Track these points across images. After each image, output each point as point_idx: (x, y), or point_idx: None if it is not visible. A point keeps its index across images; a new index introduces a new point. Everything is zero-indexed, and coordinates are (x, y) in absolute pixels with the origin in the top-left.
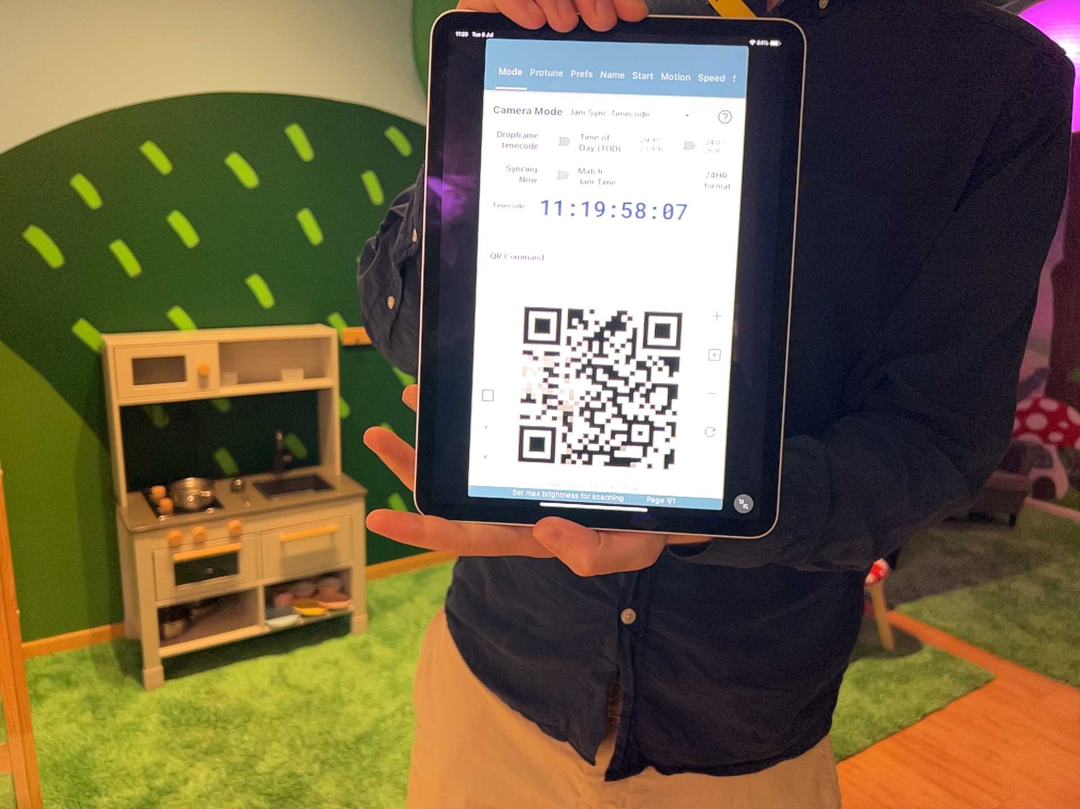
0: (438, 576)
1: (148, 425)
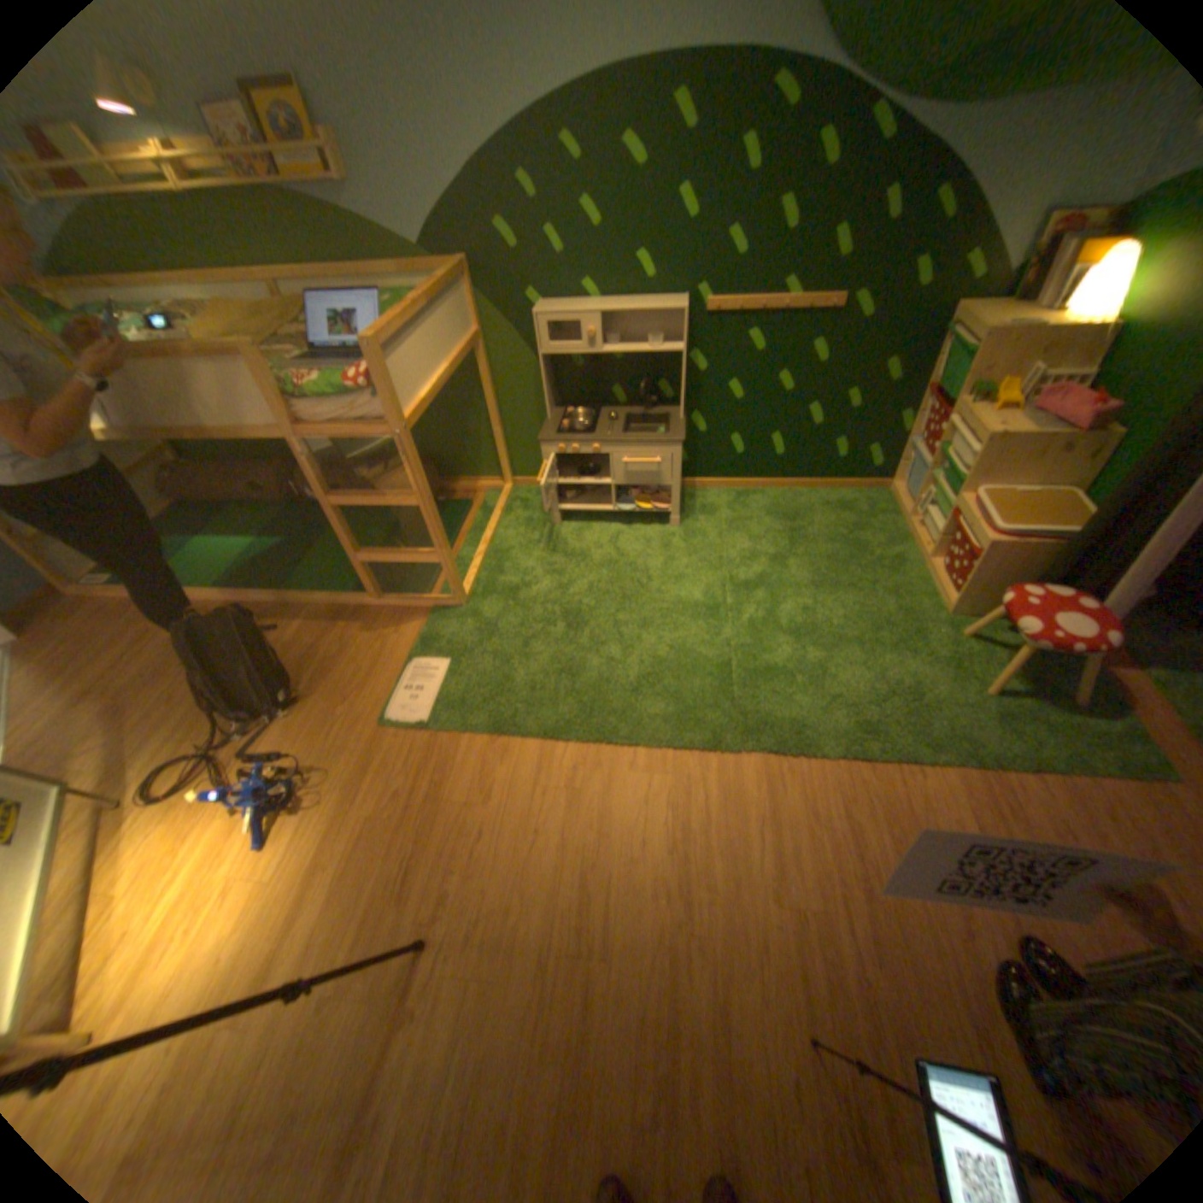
0: (752, 499)
1: (569, 367)
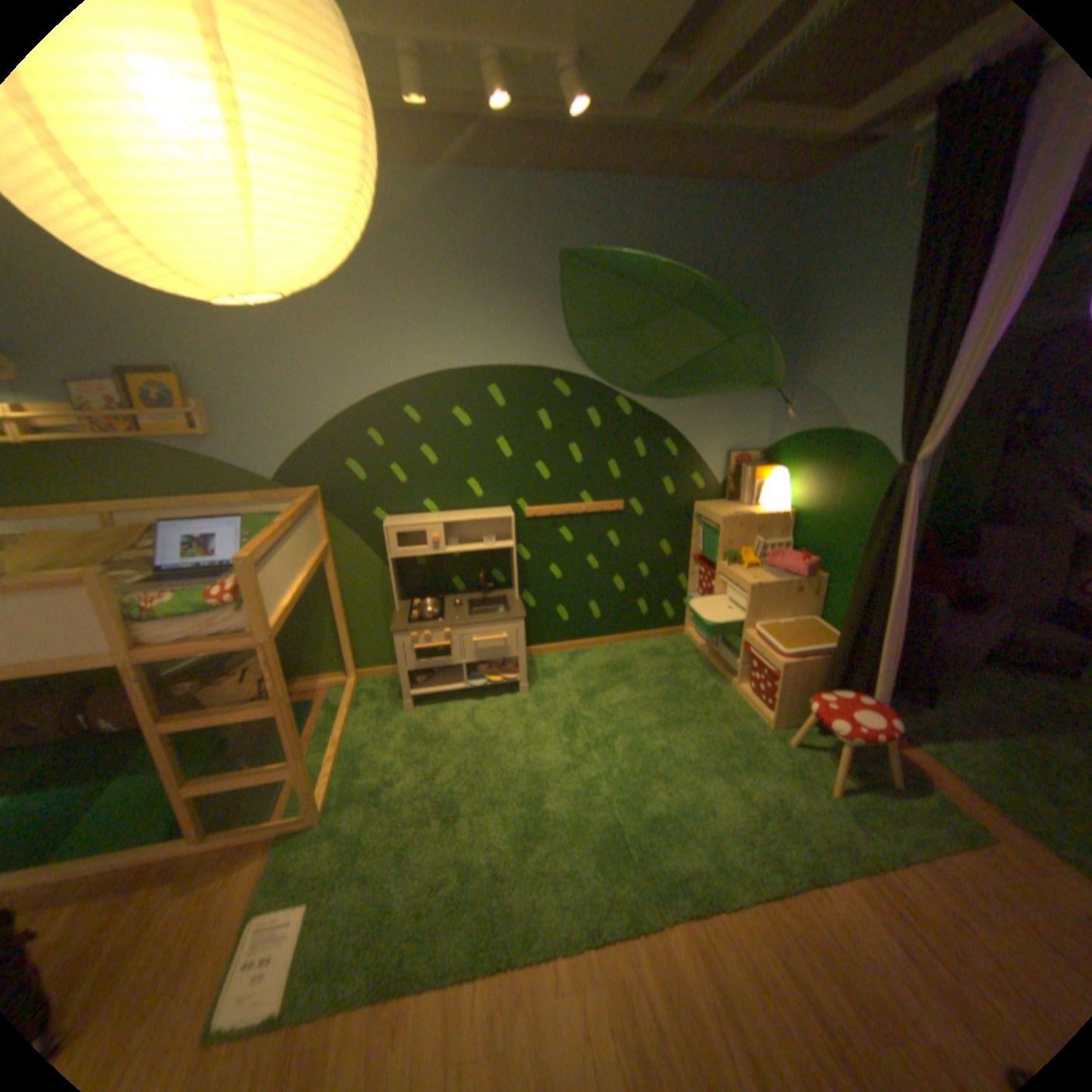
0: (583, 658)
1: (414, 566)
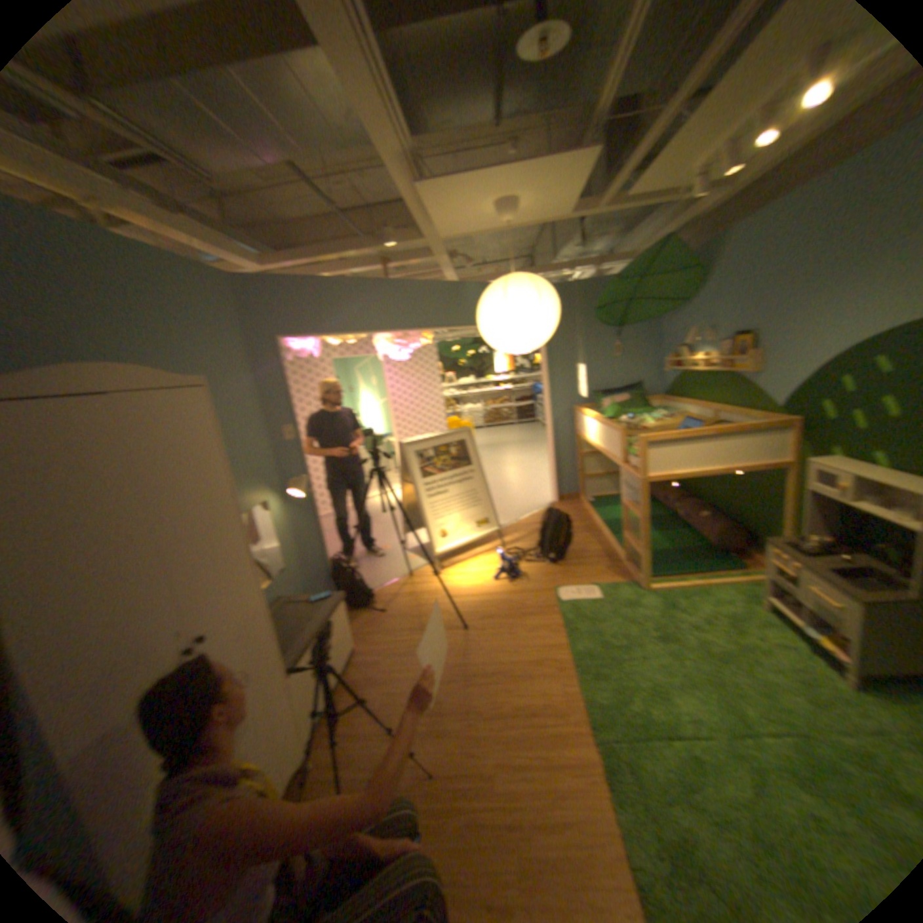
0: None
1: (850, 510)
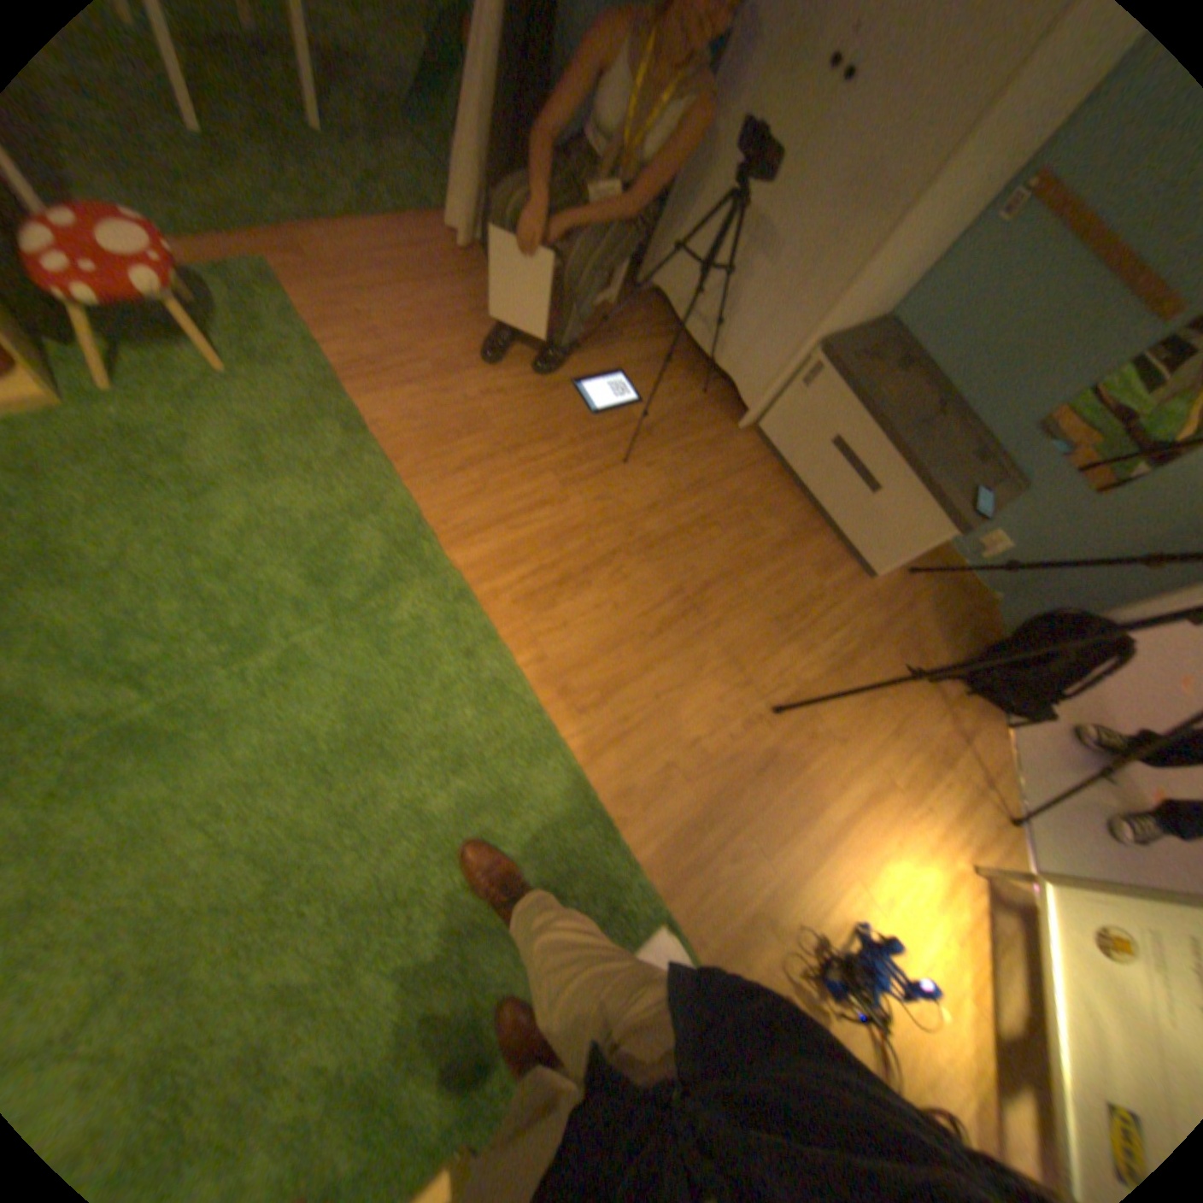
0: None
1: None
